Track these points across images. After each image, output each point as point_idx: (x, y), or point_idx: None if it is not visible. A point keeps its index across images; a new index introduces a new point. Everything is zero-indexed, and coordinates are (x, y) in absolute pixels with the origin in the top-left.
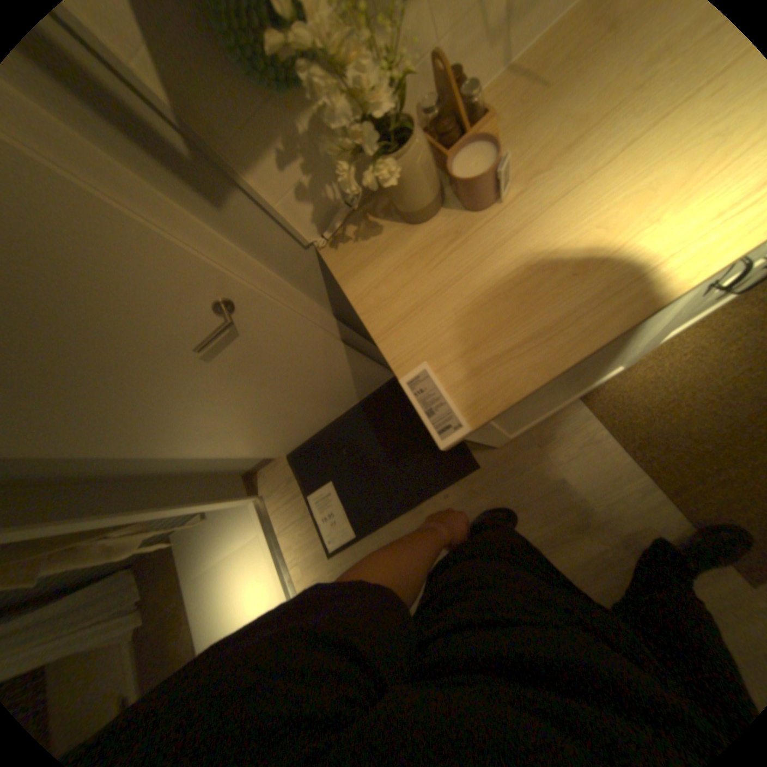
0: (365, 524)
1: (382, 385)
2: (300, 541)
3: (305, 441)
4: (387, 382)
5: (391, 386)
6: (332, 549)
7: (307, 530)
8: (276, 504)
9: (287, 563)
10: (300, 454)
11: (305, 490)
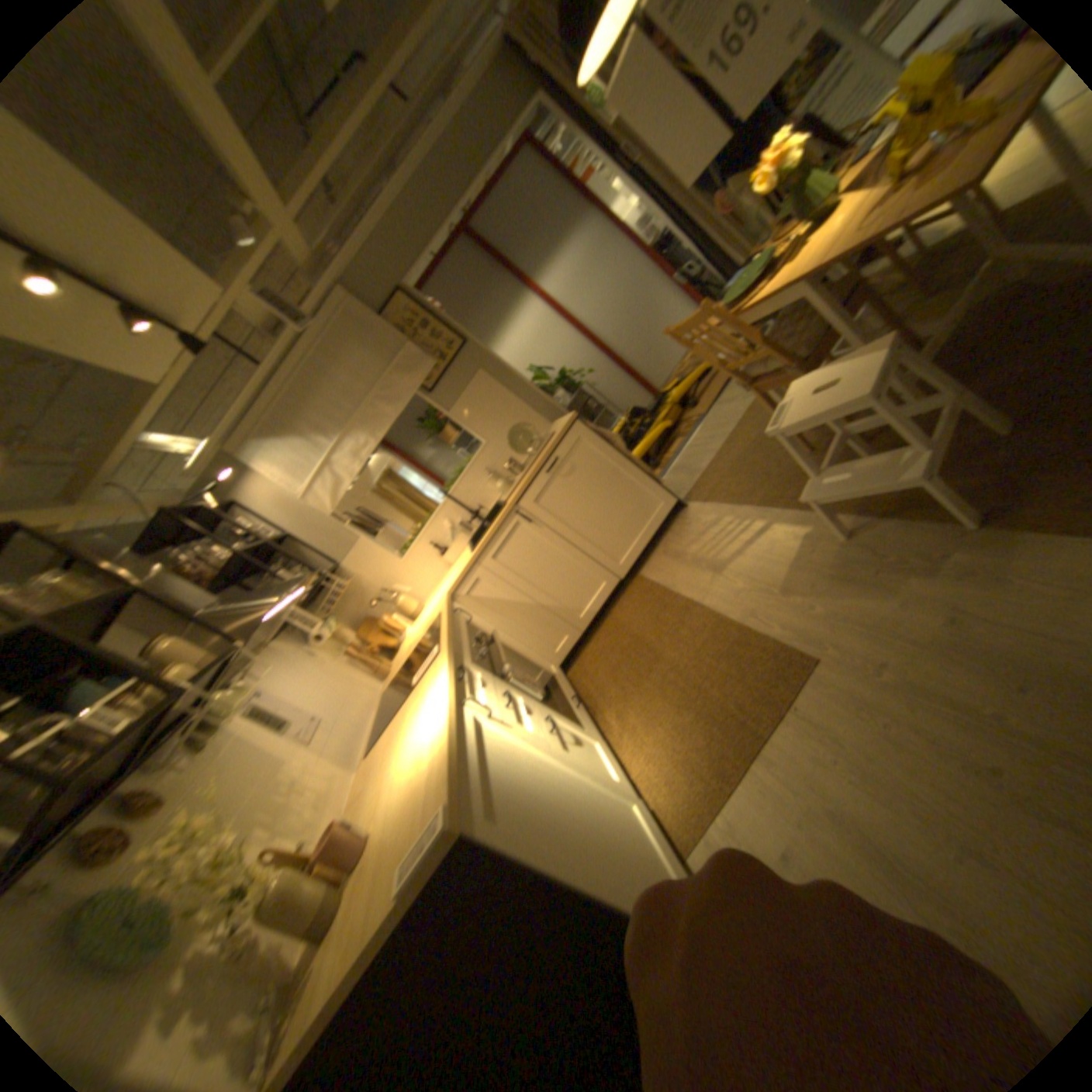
0: None
1: None
2: None
3: None
4: None
5: None
6: None
7: None
8: None
9: None
10: None
11: None
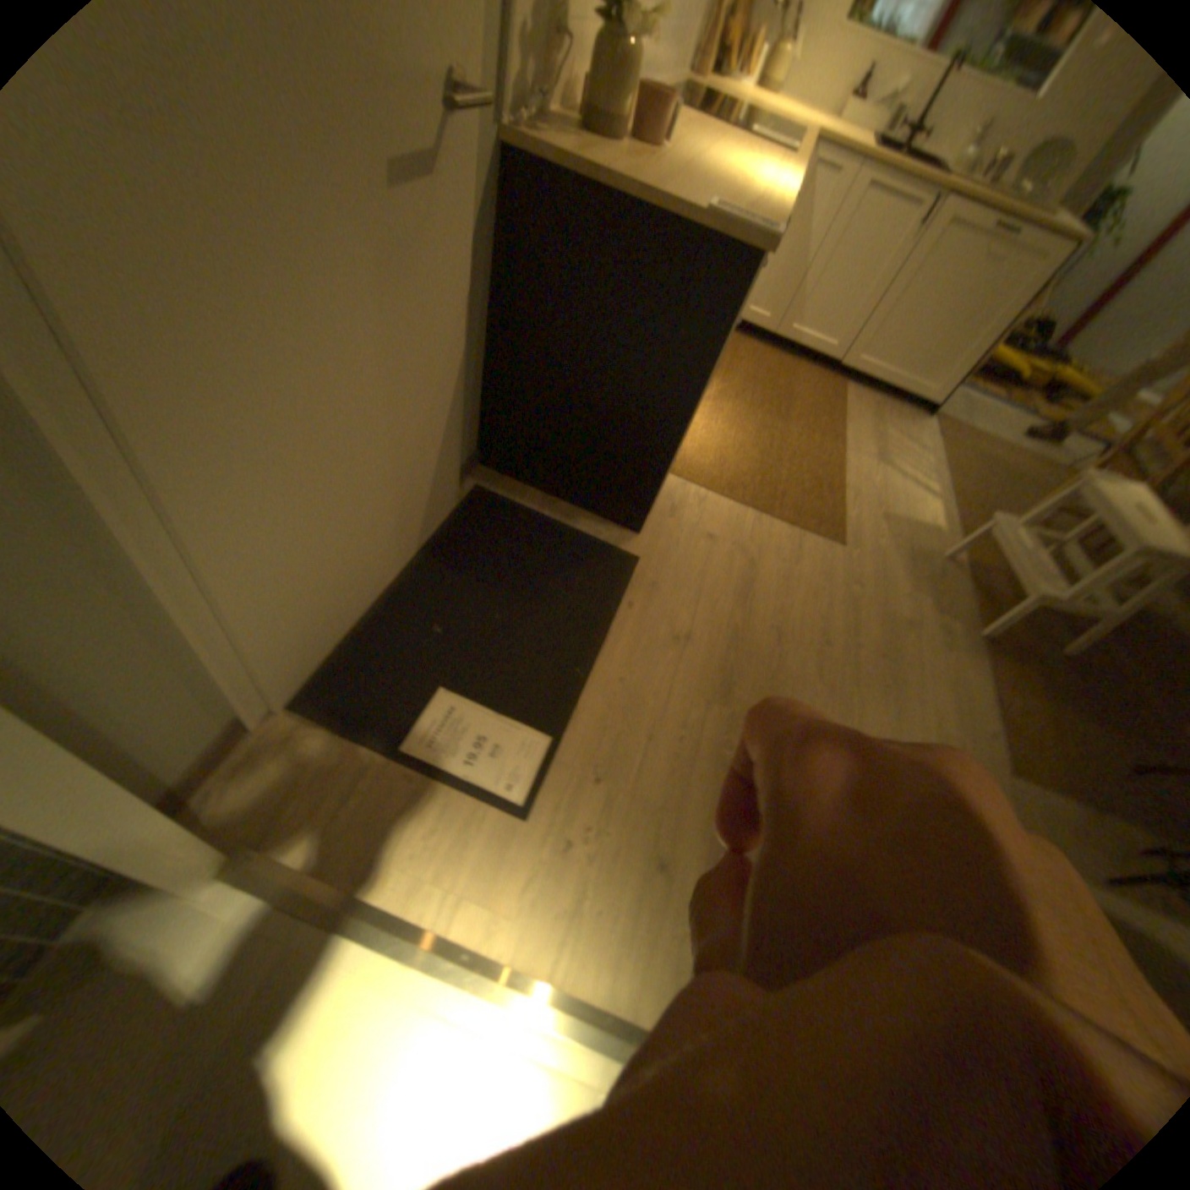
0: (551, 708)
1: (442, 520)
2: (435, 849)
3: (329, 653)
4: (449, 514)
5: (460, 515)
6: (523, 794)
7: (439, 813)
8: (308, 832)
9: (430, 926)
10: (327, 685)
11: (384, 741)
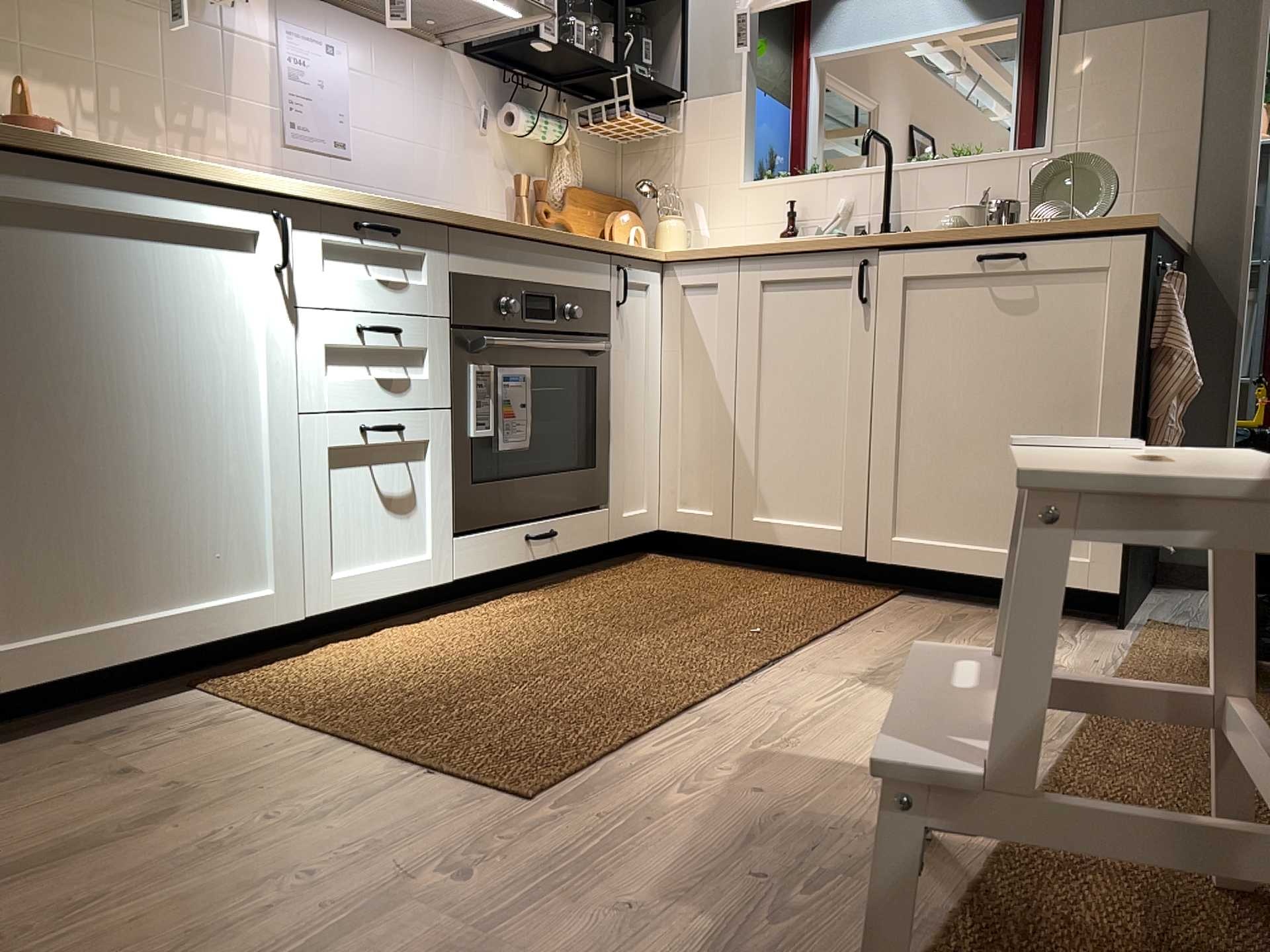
0: None
1: None
2: None
3: None
4: None
5: None
6: None
7: None
8: None
9: None
10: None
11: None
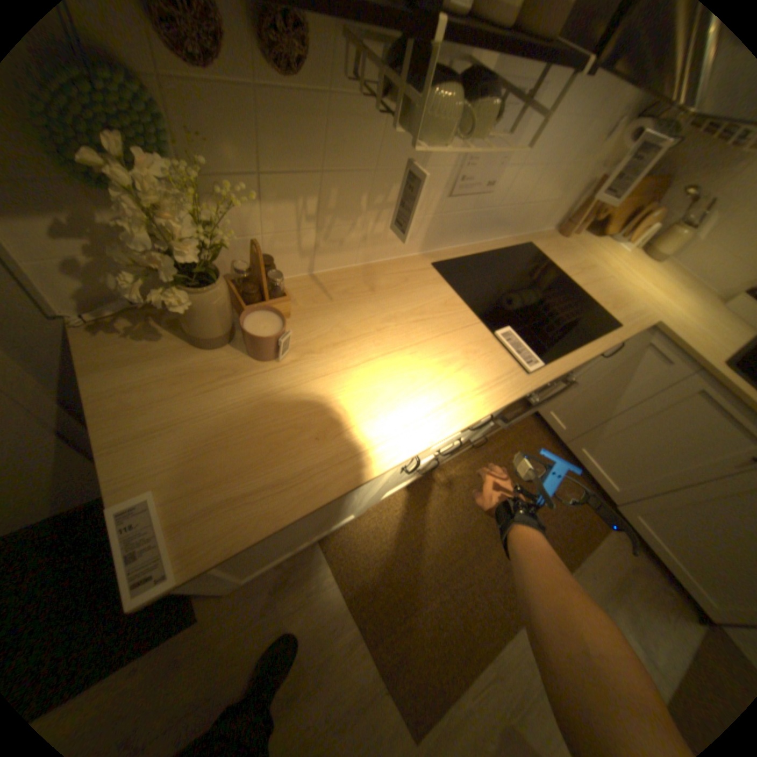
0: None
1: None
2: None
3: None
4: None
5: None
6: None
7: None
8: None
9: None
10: None
11: None
